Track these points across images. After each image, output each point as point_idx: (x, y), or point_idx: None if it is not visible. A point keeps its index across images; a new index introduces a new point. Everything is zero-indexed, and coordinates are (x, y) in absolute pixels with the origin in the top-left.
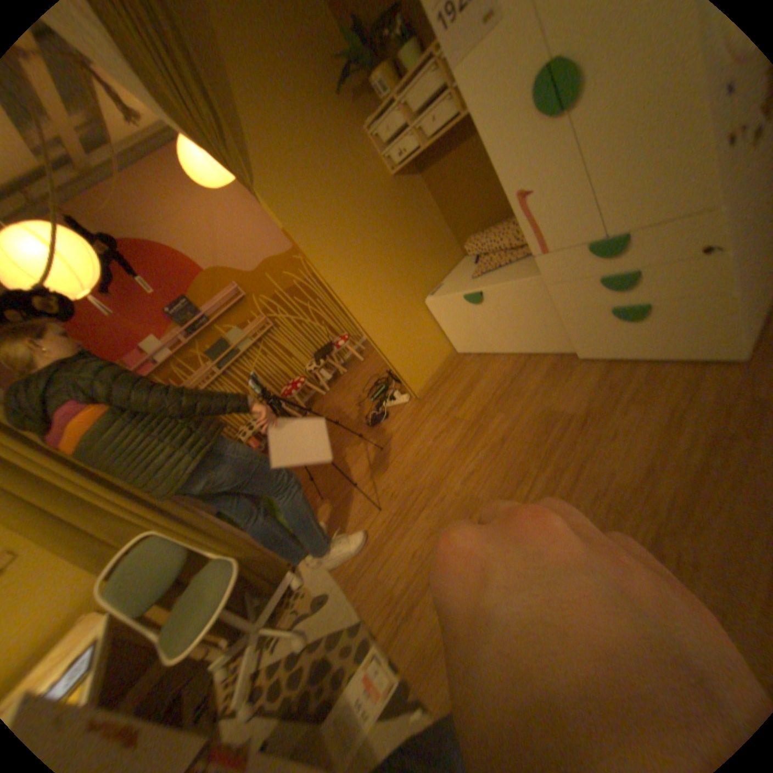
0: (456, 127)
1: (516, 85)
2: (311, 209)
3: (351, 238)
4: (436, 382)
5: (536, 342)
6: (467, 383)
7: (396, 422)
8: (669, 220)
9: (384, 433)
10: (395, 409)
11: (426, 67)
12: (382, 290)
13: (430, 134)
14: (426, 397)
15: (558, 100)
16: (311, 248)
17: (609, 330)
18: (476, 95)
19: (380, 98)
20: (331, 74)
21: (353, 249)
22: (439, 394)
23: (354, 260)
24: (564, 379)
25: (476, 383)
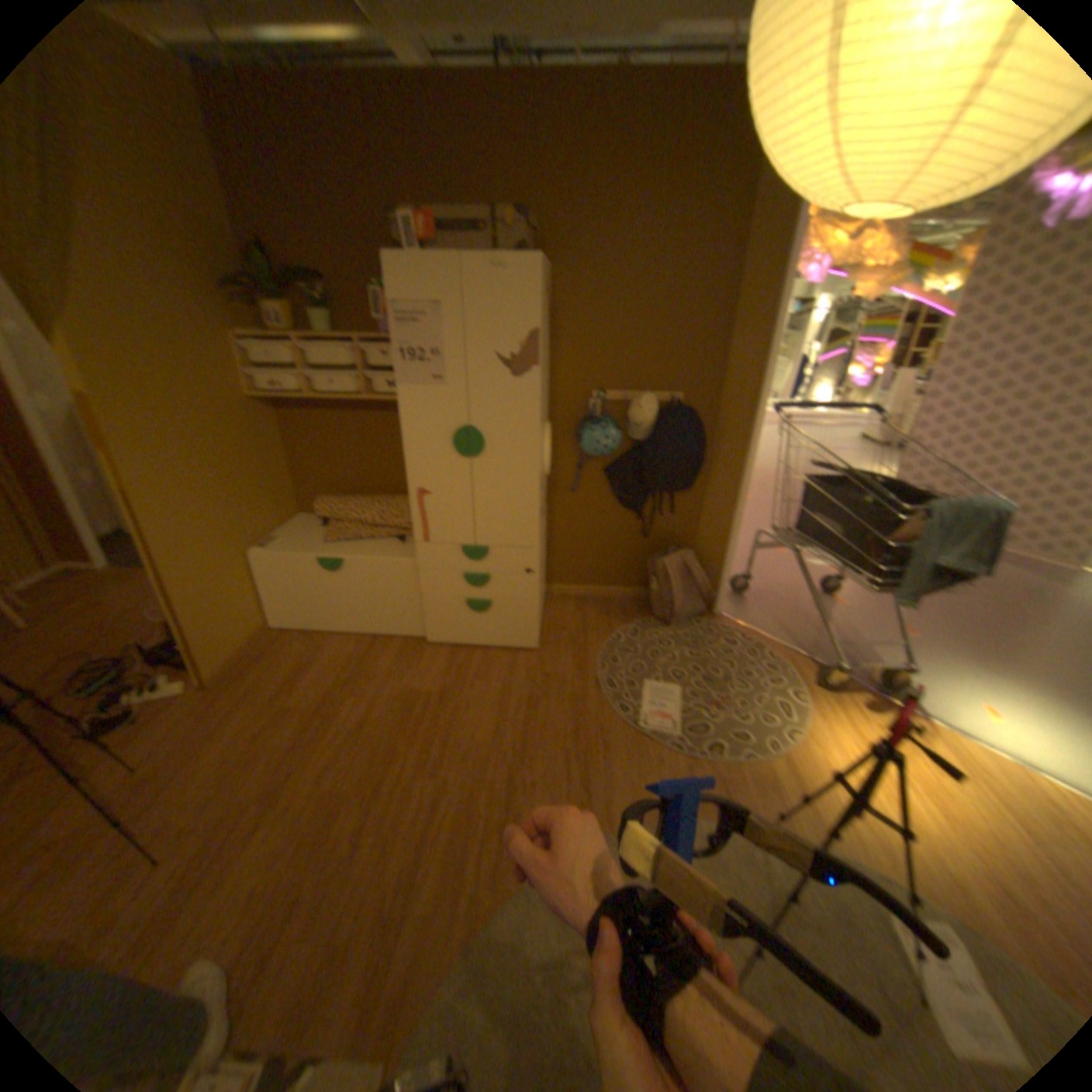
0: (338, 397)
1: (440, 425)
2: (132, 390)
3: (175, 447)
4: (235, 667)
5: (383, 623)
6: (293, 667)
7: (159, 729)
8: (510, 547)
9: (132, 749)
10: (152, 710)
11: (339, 345)
12: (195, 526)
13: (312, 388)
14: (219, 687)
15: (466, 450)
16: (114, 438)
17: (457, 618)
18: (408, 412)
19: (262, 324)
20: (206, 264)
21: (172, 461)
22: (245, 682)
23: (170, 475)
24: (414, 662)
25: (307, 667)
